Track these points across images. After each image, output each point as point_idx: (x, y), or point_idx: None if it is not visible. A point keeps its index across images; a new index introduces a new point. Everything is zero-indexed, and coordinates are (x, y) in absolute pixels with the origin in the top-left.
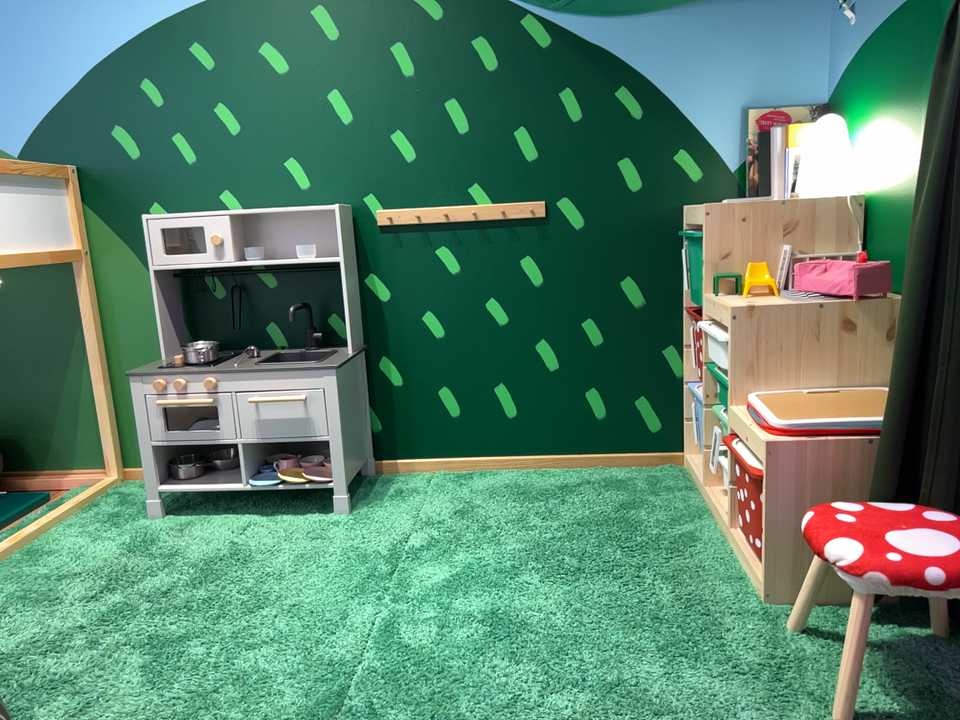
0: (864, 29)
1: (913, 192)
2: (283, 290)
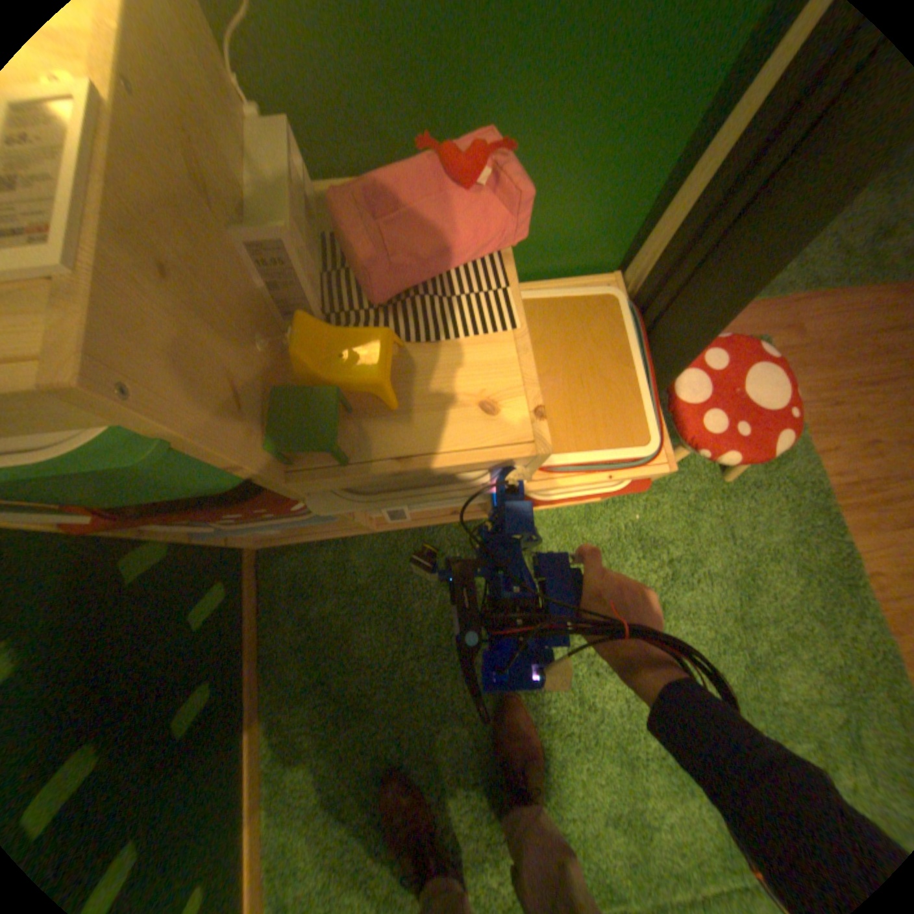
0: None
1: None
2: None
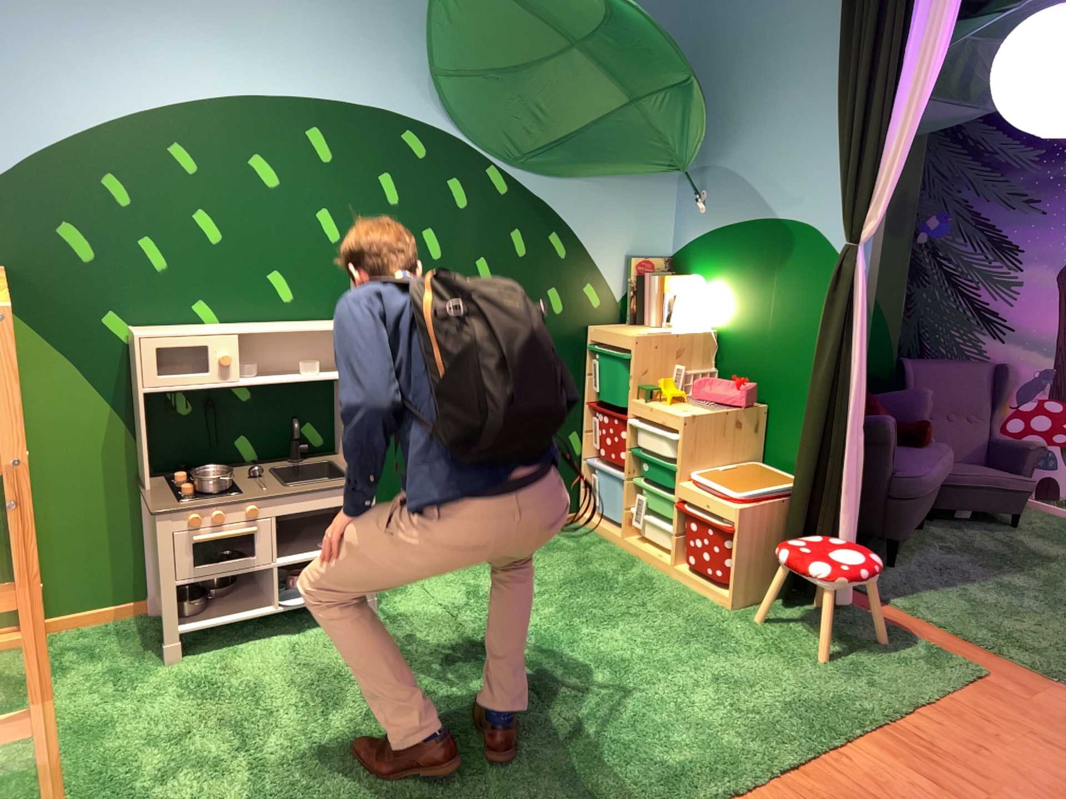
0: (712, 224)
1: (758, 340)
2: (264, 402)
